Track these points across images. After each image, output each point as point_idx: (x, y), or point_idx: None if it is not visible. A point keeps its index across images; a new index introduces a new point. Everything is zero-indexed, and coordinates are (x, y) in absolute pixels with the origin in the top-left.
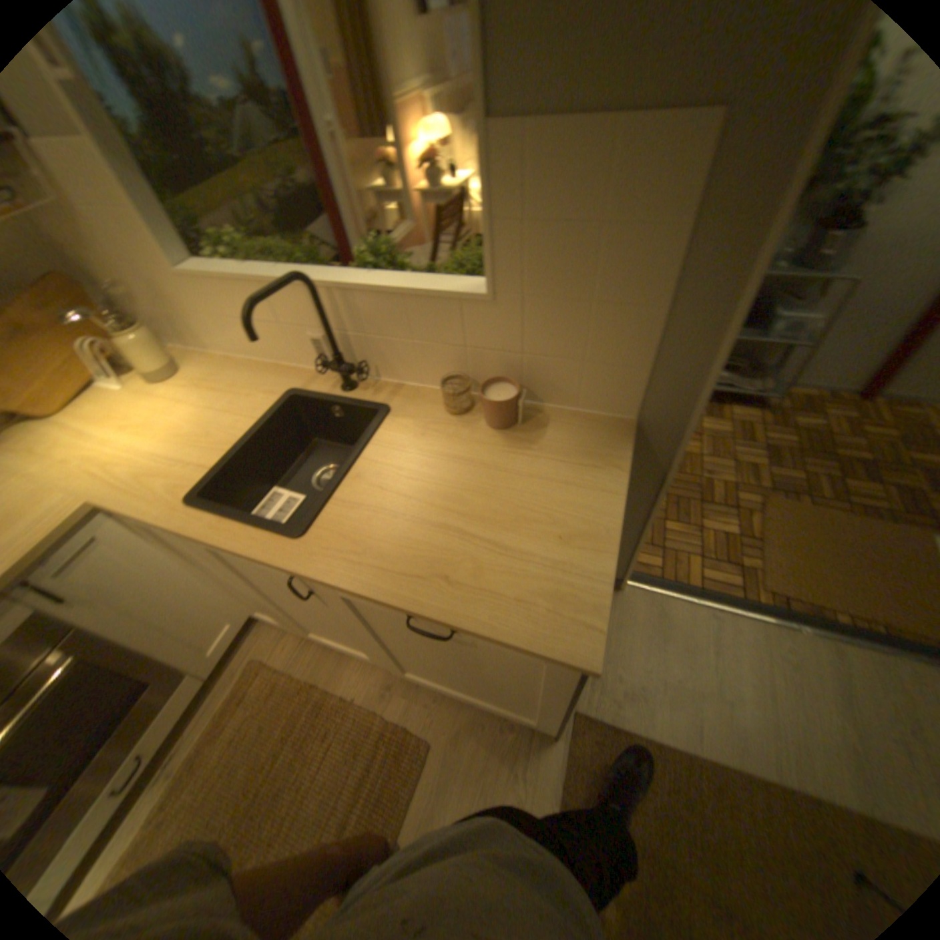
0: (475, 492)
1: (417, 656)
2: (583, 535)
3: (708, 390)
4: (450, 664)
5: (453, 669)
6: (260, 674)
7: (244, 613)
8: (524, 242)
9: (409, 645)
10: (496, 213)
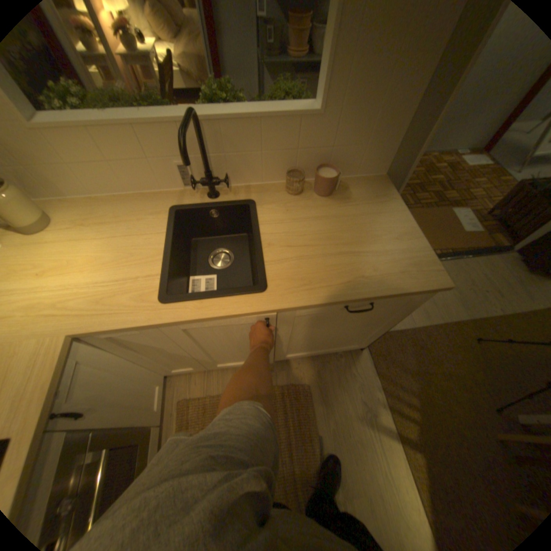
0: (340, 231)
1: (312, 336)
2: (403, 234)
3: (422, 149)
4: (335, 330)
5: (333, 334)
6: (189, 402)
7: (164, 372)
8: (351, 69)
9: (315, 330)
10: (339, 49)
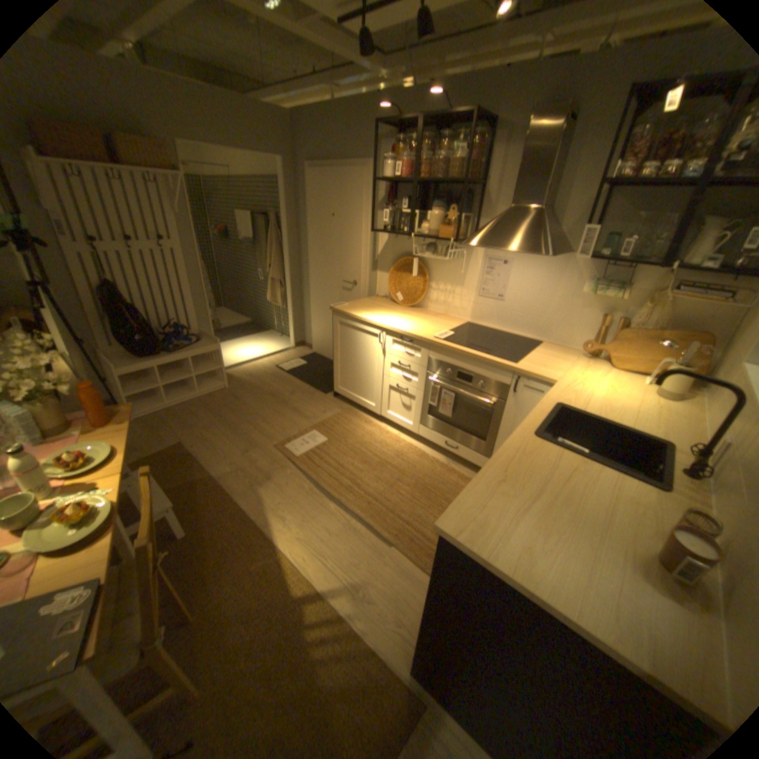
0: (575, 520)
1: None
2: (532, 570)
3: None
4: None
5: None
6: None
7: None
8: None
9: None
10: None
